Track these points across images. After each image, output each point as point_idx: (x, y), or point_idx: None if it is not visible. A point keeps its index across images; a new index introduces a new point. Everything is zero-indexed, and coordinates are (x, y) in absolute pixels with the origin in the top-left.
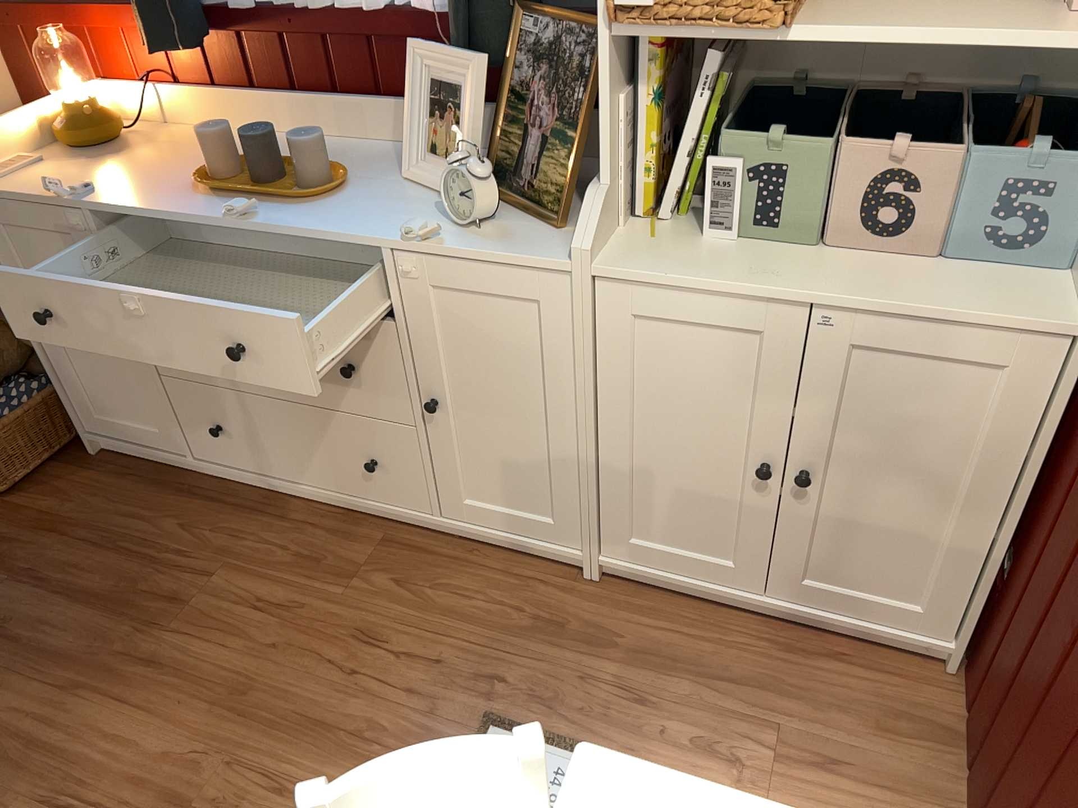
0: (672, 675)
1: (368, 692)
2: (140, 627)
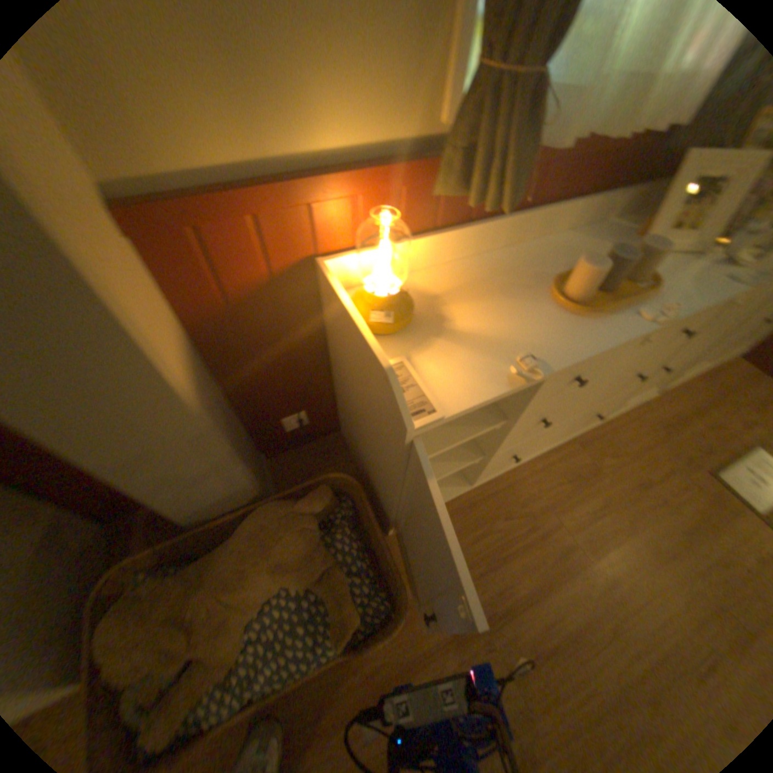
0: (713, 415)
1: (683, 508)
2: (585, 586)
